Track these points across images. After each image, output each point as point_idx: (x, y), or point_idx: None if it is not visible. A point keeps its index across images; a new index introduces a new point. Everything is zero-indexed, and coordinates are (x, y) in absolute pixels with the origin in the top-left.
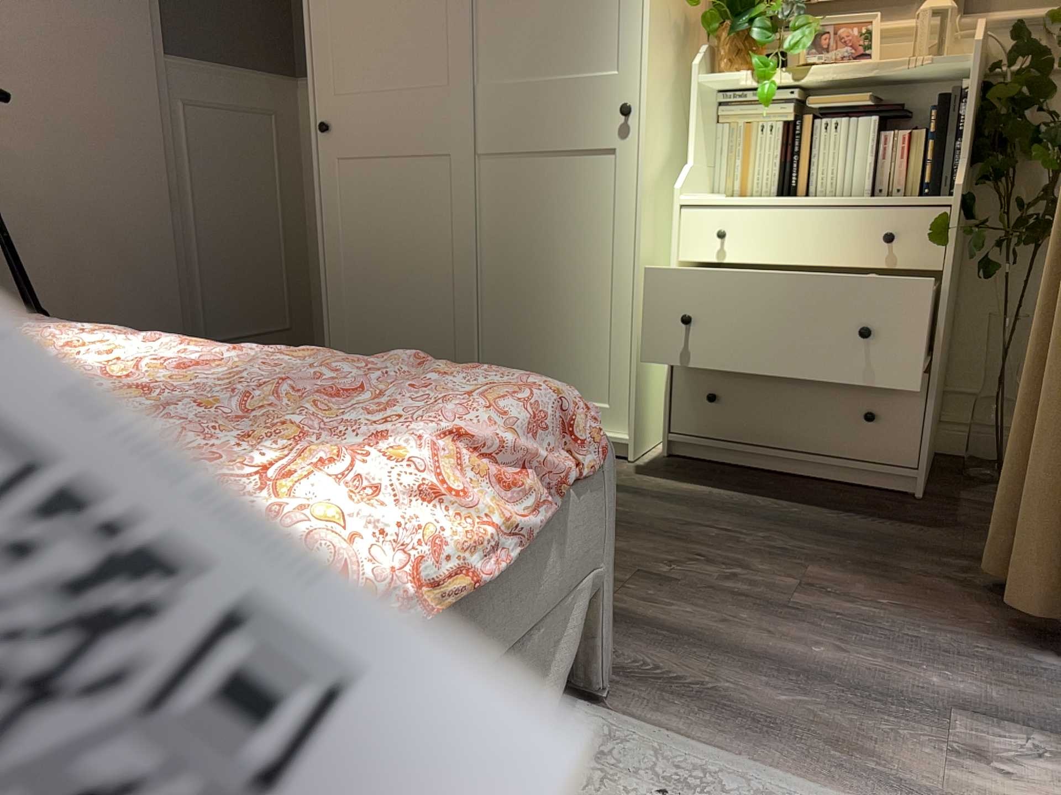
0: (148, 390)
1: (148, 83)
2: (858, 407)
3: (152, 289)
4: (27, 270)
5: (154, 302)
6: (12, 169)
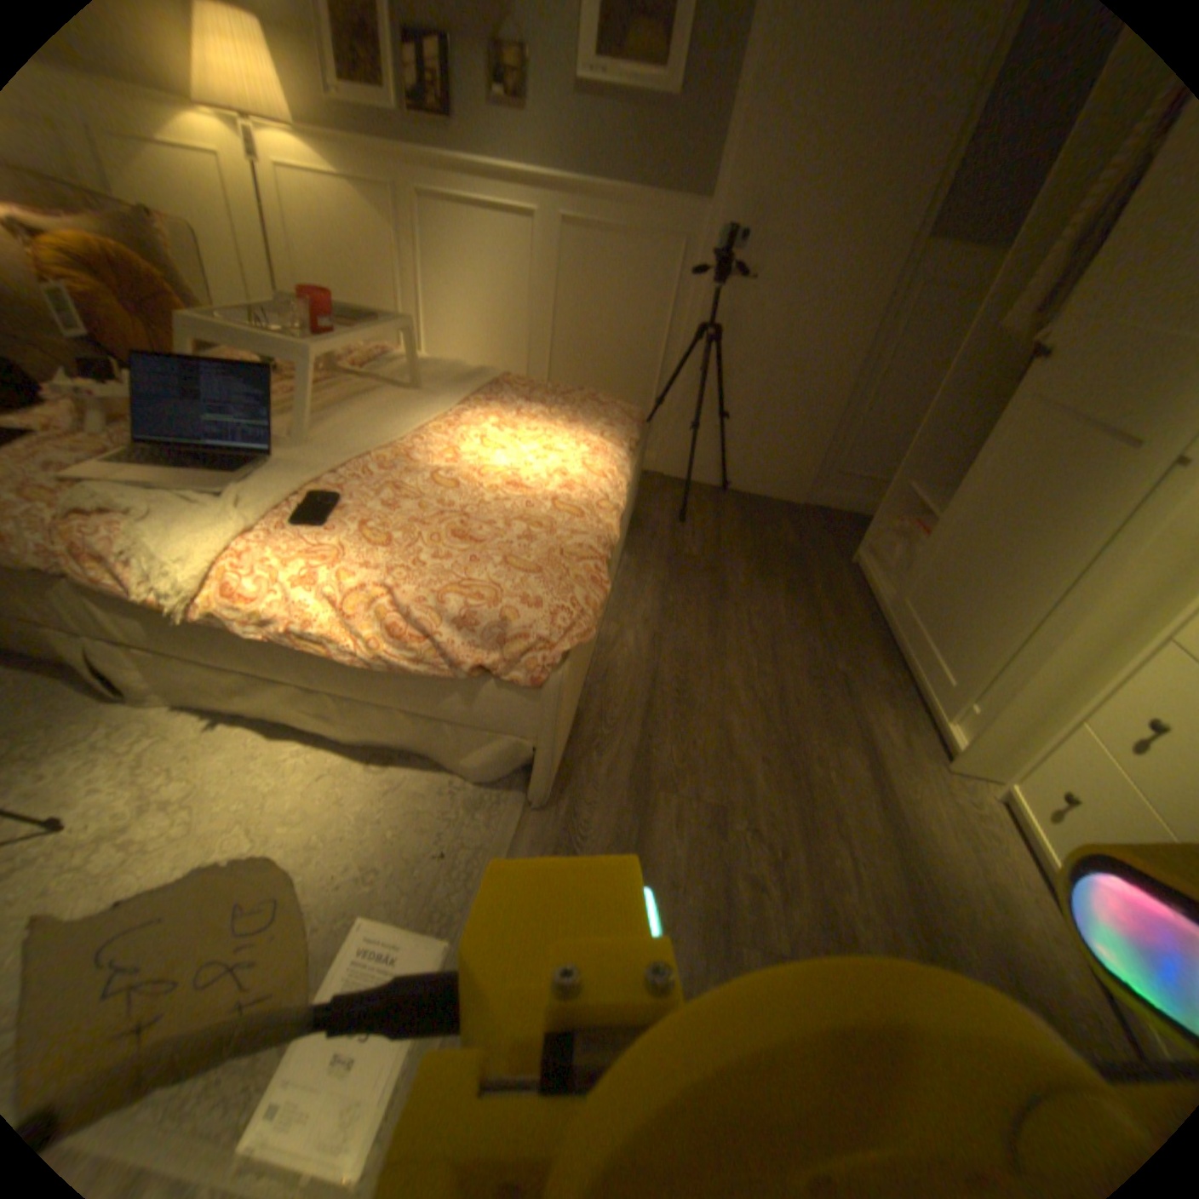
0: (474, 483)
1: (894, 260)
2: None
3: (813, 420)
4: (738, 384)
5: (809, 430)
6: (757, 316)
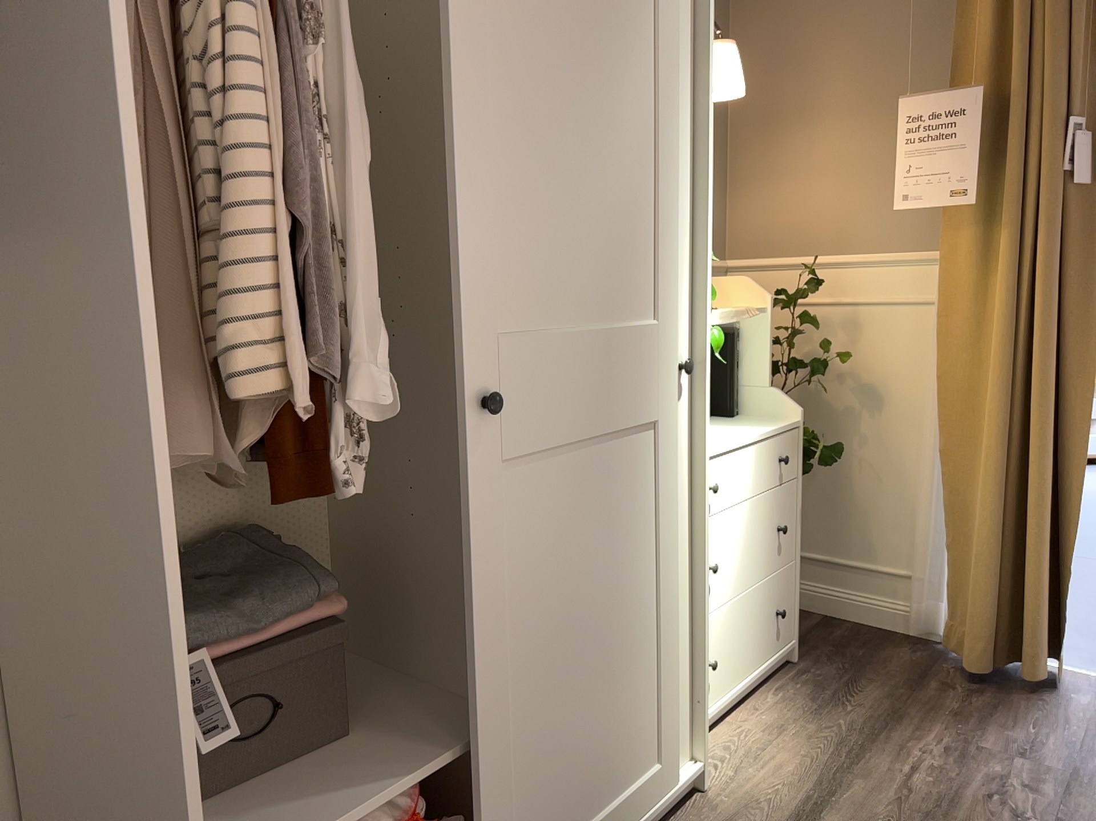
0: None
1: None
2: (774, 608)
3: None
4: None
5: None
6: None
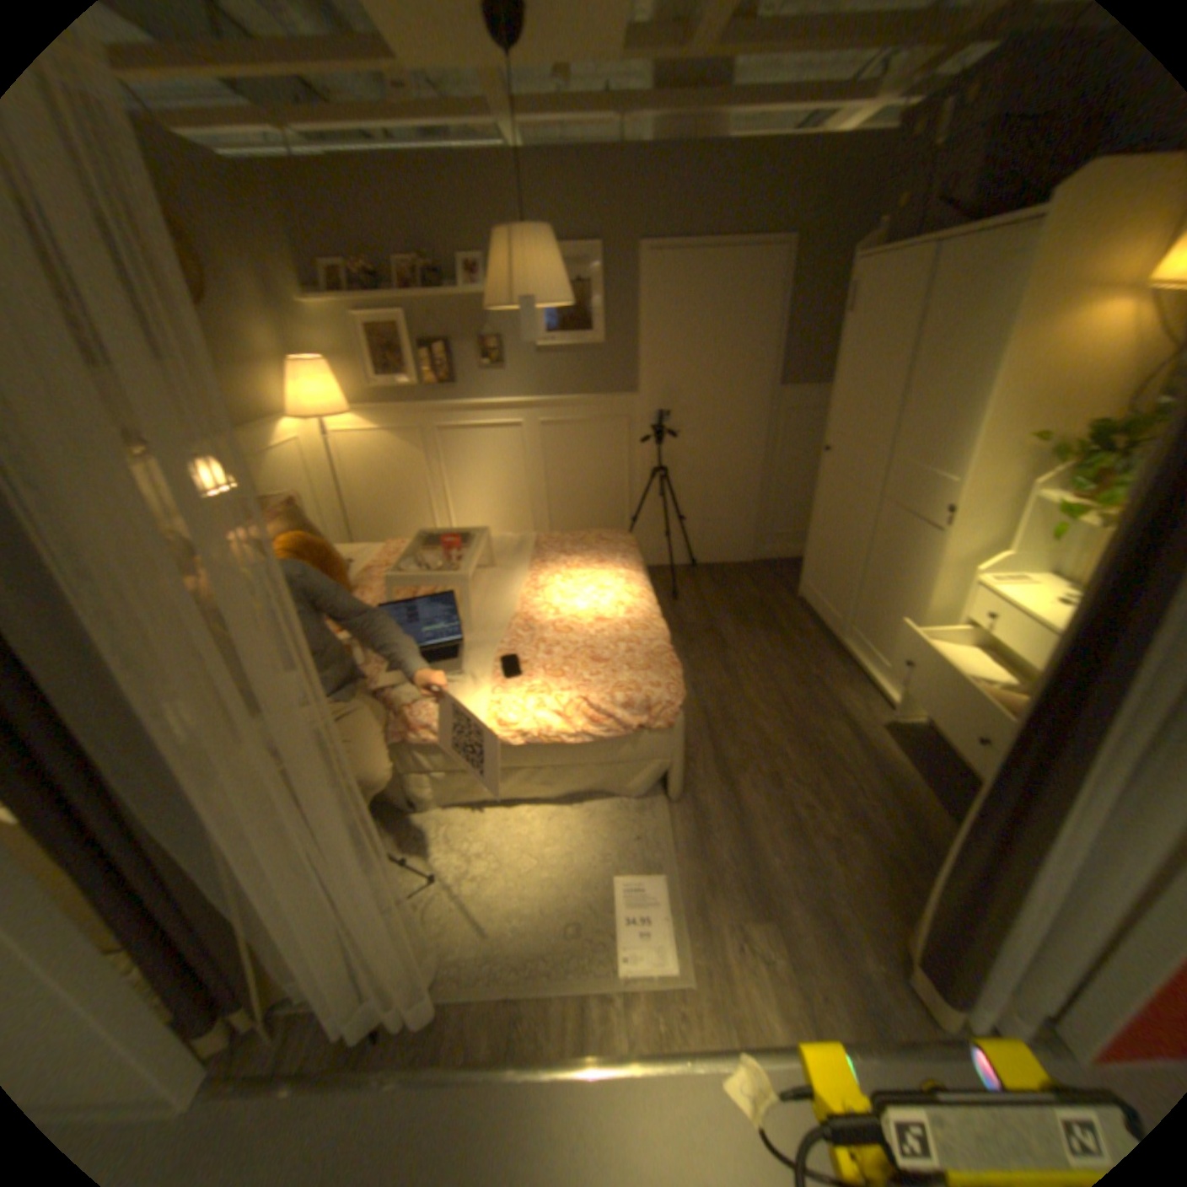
0: (581, 626)
1: (763, 403)
2: None
3: (742, 506)
4: (685, 496)
5: (741, 513)
6: (687, 453)
